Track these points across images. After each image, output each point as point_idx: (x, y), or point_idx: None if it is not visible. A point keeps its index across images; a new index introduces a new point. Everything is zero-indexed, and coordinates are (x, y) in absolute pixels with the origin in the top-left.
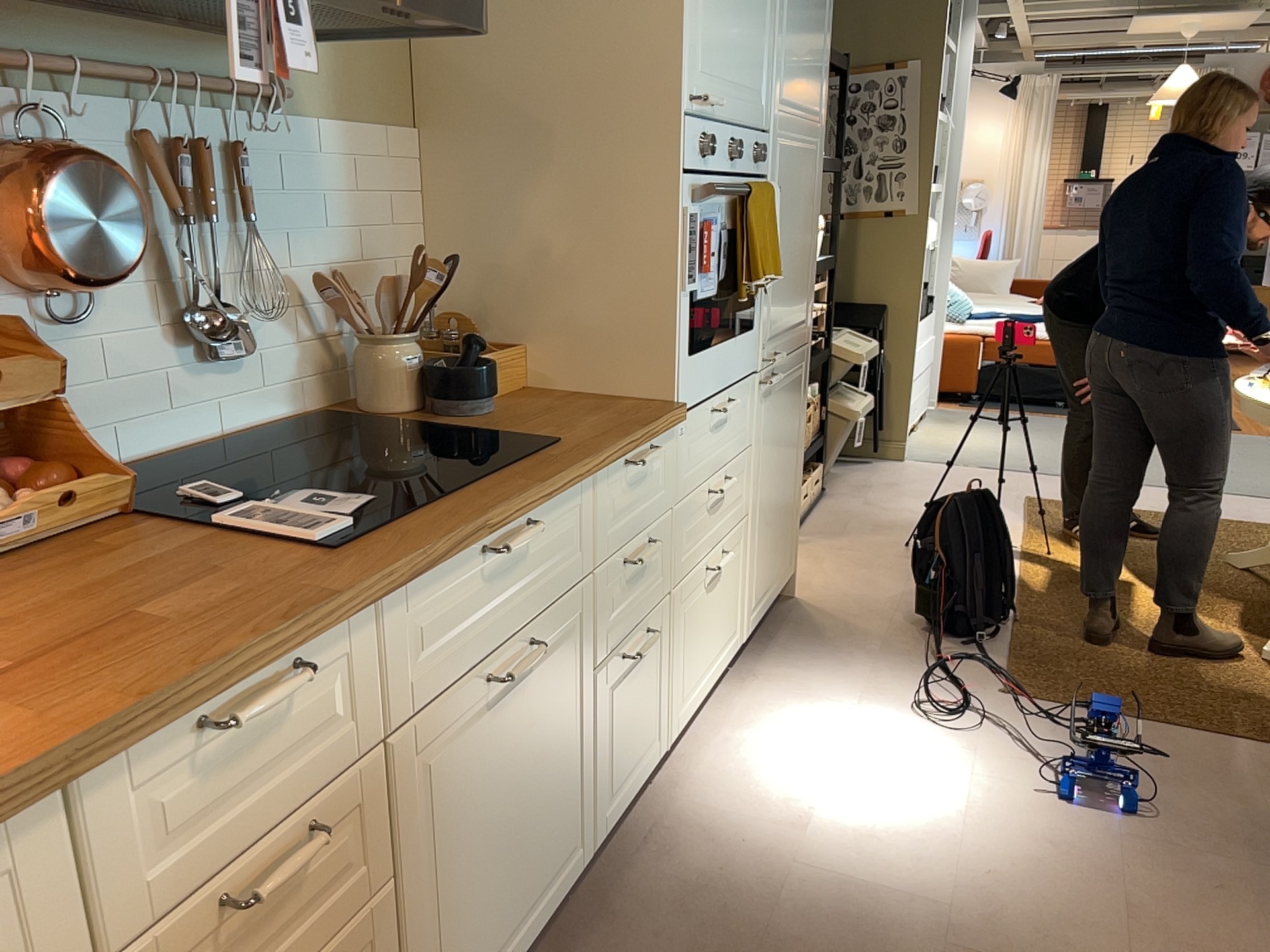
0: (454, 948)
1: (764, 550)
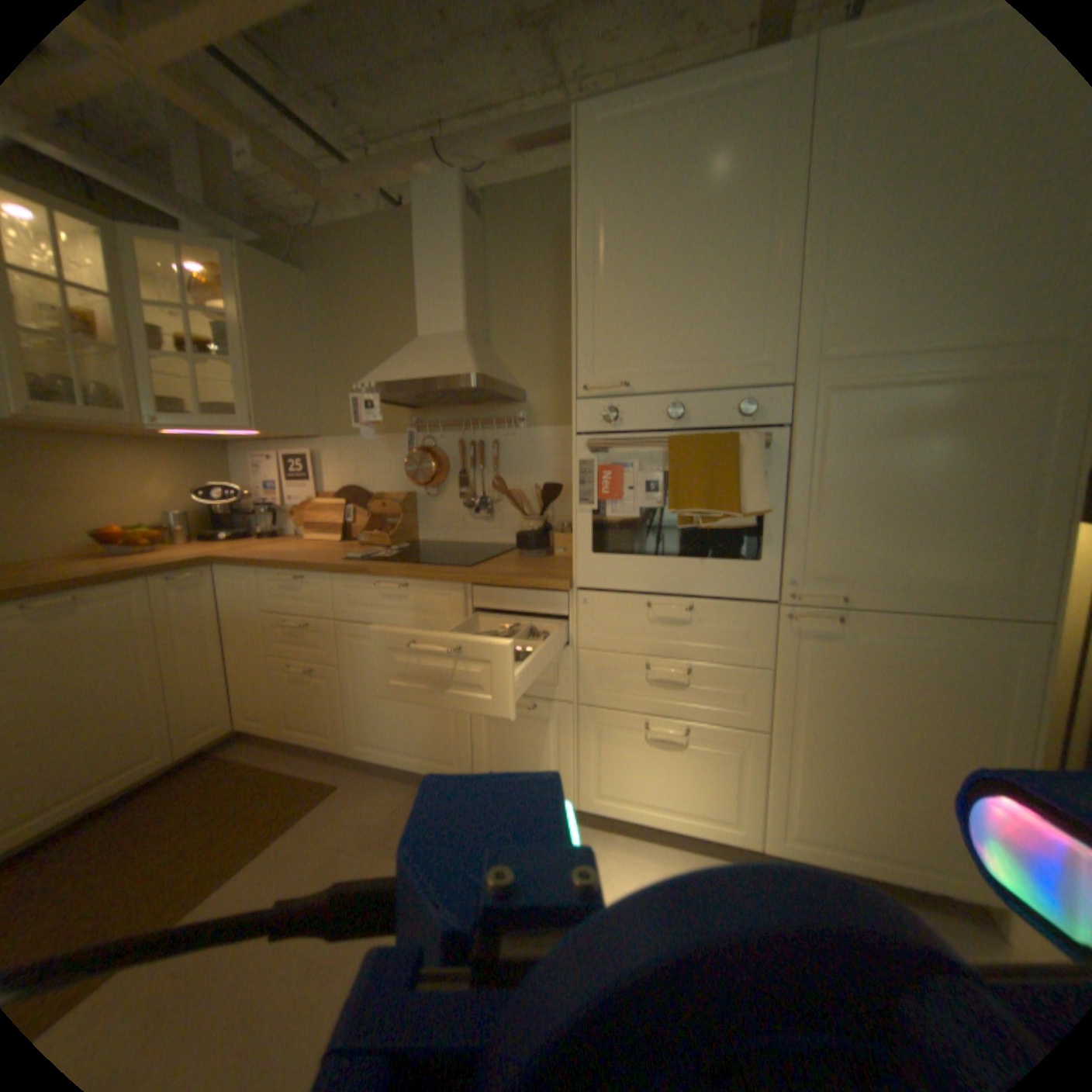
0: (364, 724)
1: (833, 800)
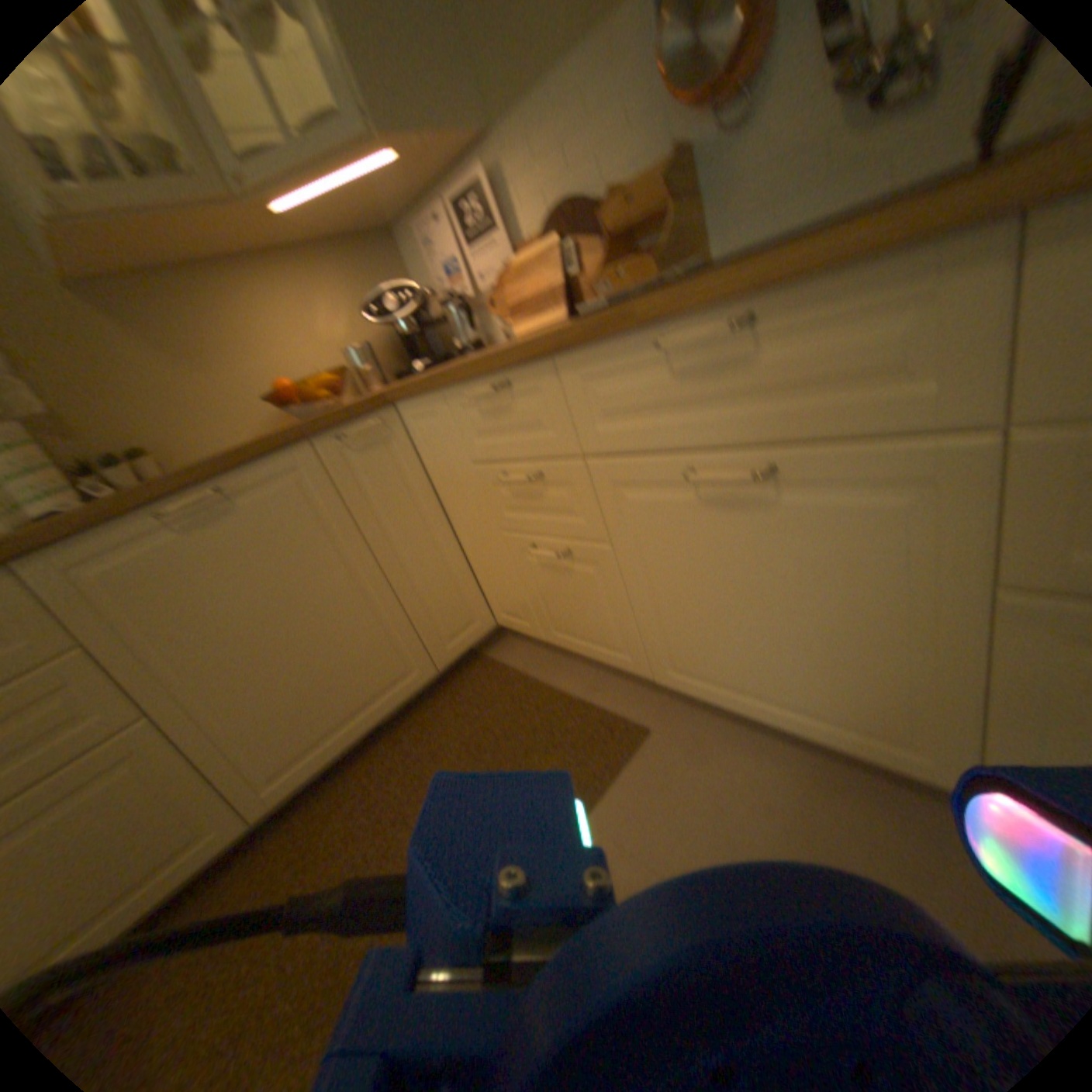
0: (681, 637)
1: None
